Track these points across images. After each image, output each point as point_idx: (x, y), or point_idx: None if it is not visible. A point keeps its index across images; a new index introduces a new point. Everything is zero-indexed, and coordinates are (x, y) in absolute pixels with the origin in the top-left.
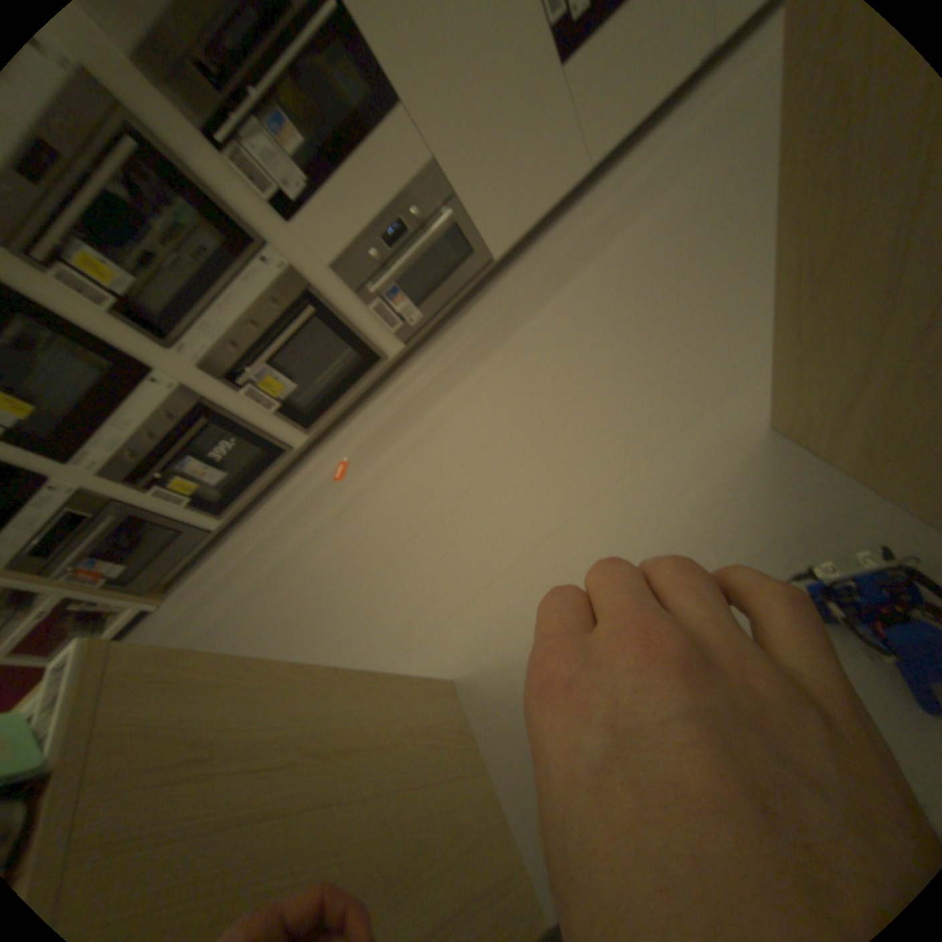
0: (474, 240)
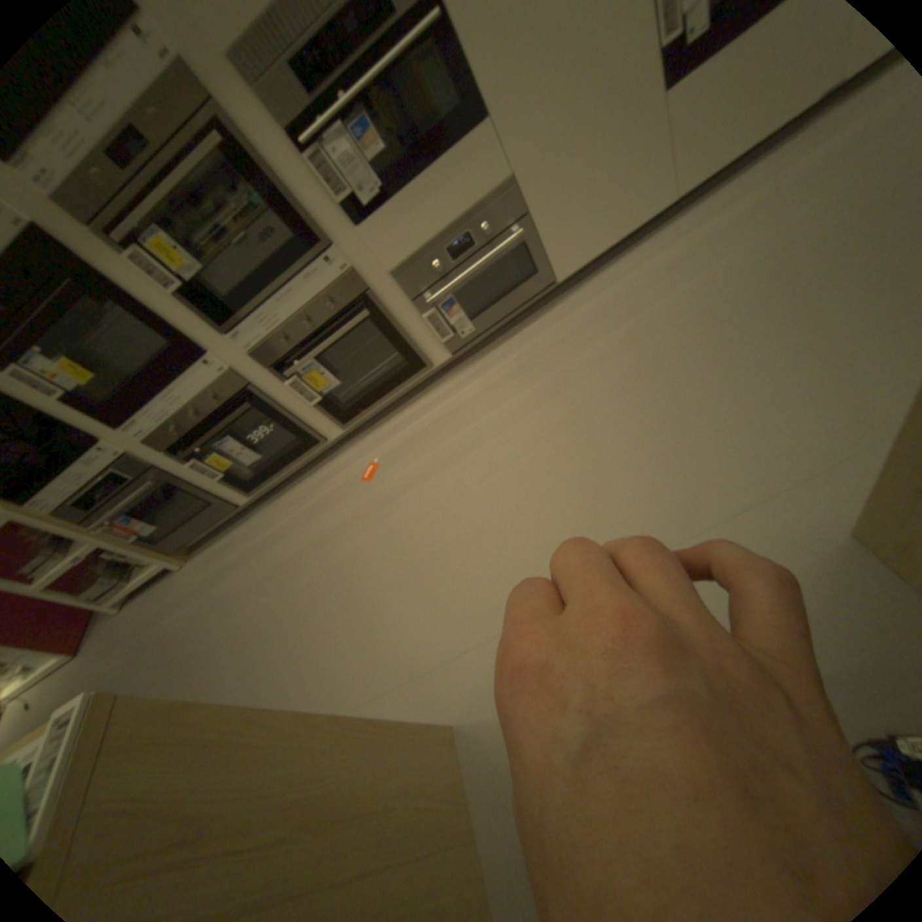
0: (542, 261)
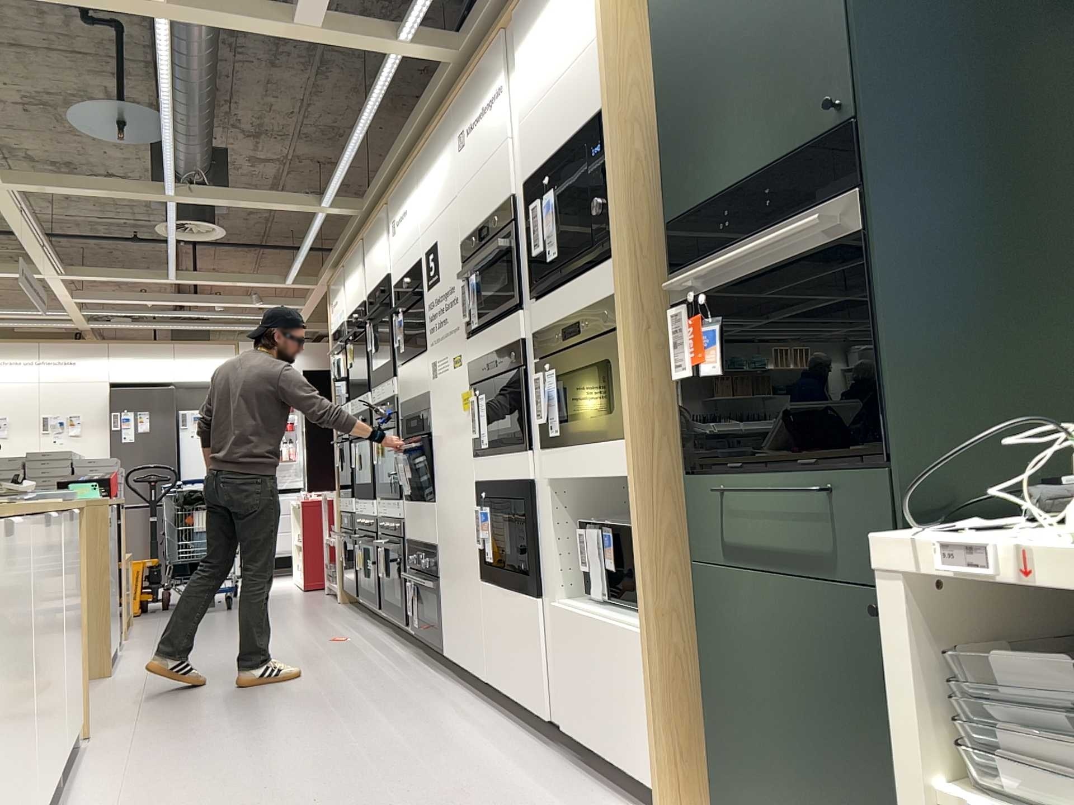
0: (444, 626)
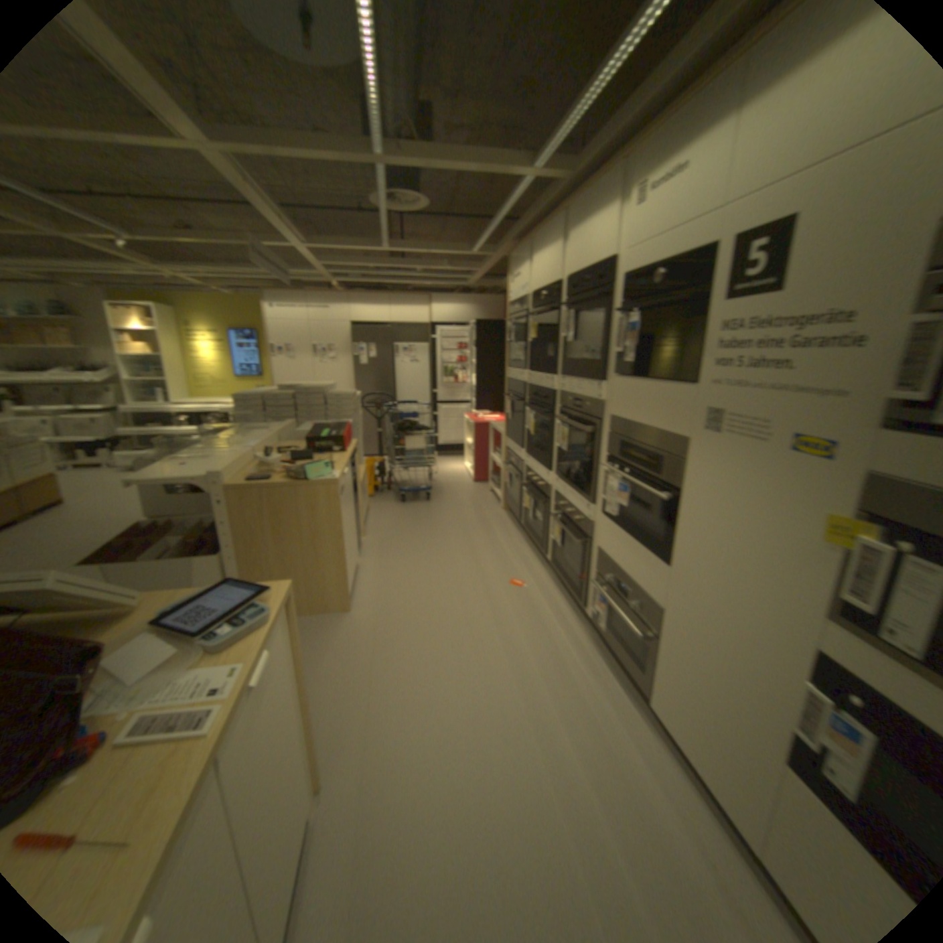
0: (653, 676)
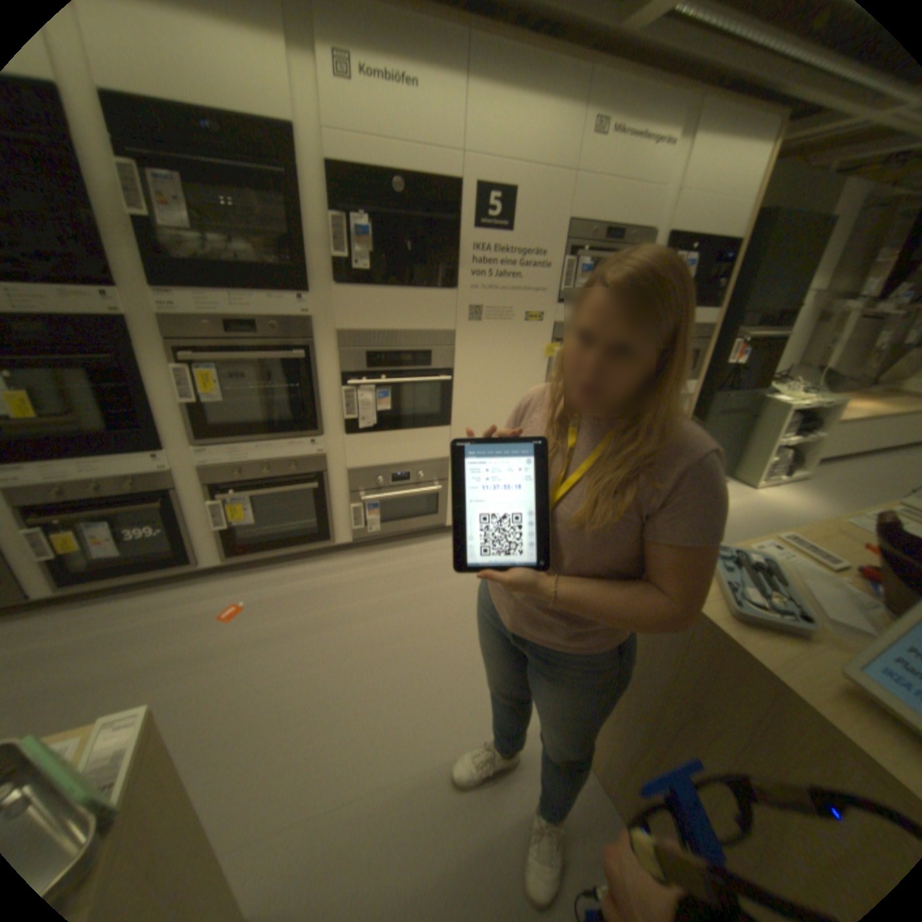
0: (441, 508)
